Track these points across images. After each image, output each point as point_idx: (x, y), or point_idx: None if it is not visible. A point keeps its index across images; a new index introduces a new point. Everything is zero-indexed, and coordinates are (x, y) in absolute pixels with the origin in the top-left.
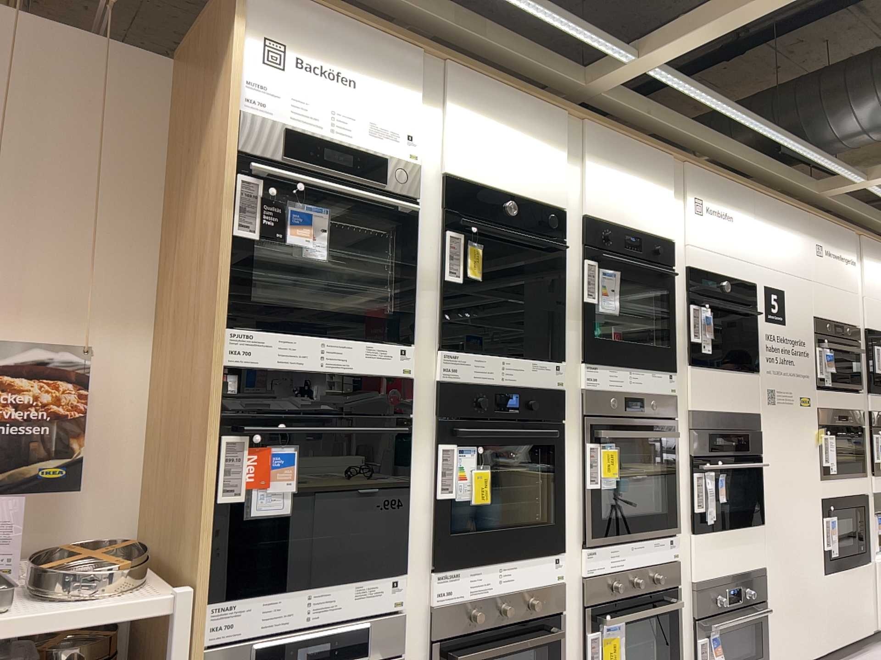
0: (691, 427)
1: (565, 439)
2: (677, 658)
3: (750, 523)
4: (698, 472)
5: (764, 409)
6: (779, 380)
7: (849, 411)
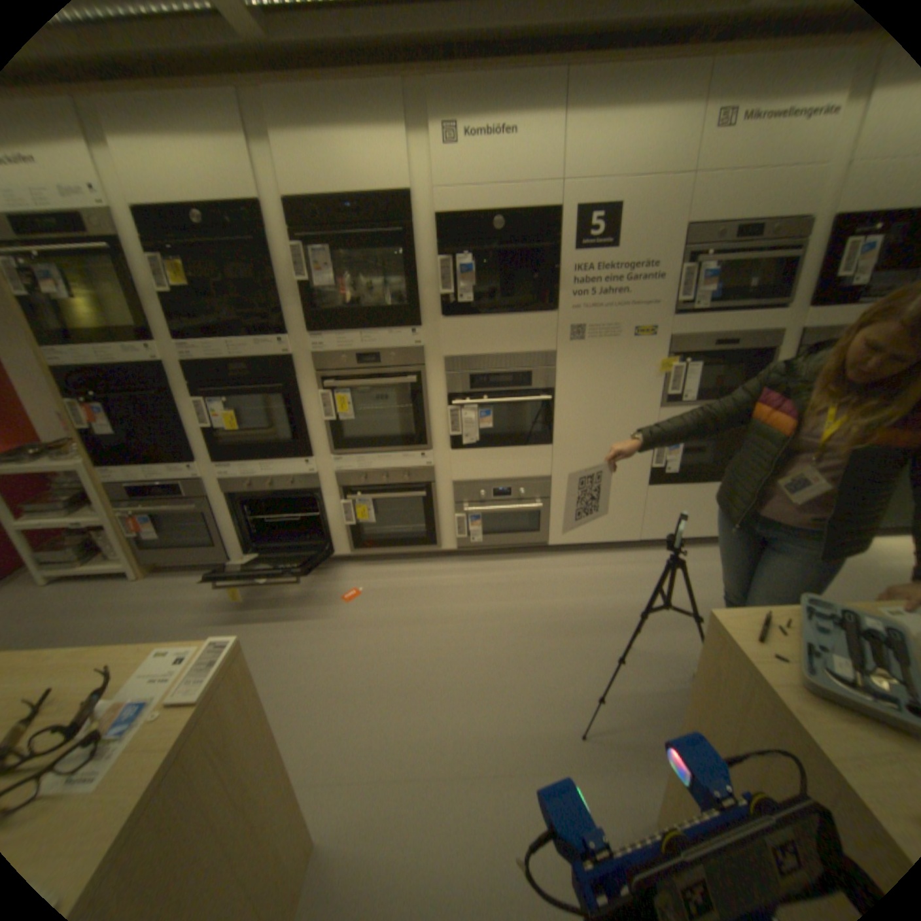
0: (444, 372)
1: (302, 389)
2: (435, 523)
3: (531, 445)
4: (454, 407)
5: (564, 347)
6: (597, 315)
7: (751, 334)
